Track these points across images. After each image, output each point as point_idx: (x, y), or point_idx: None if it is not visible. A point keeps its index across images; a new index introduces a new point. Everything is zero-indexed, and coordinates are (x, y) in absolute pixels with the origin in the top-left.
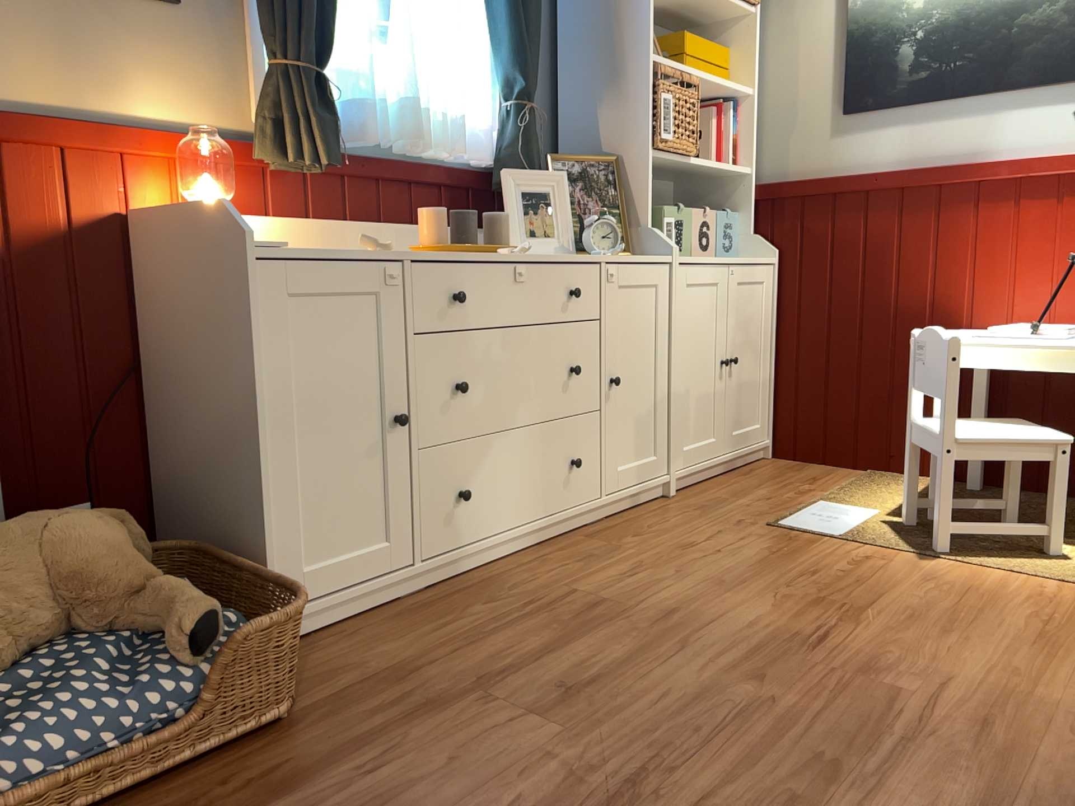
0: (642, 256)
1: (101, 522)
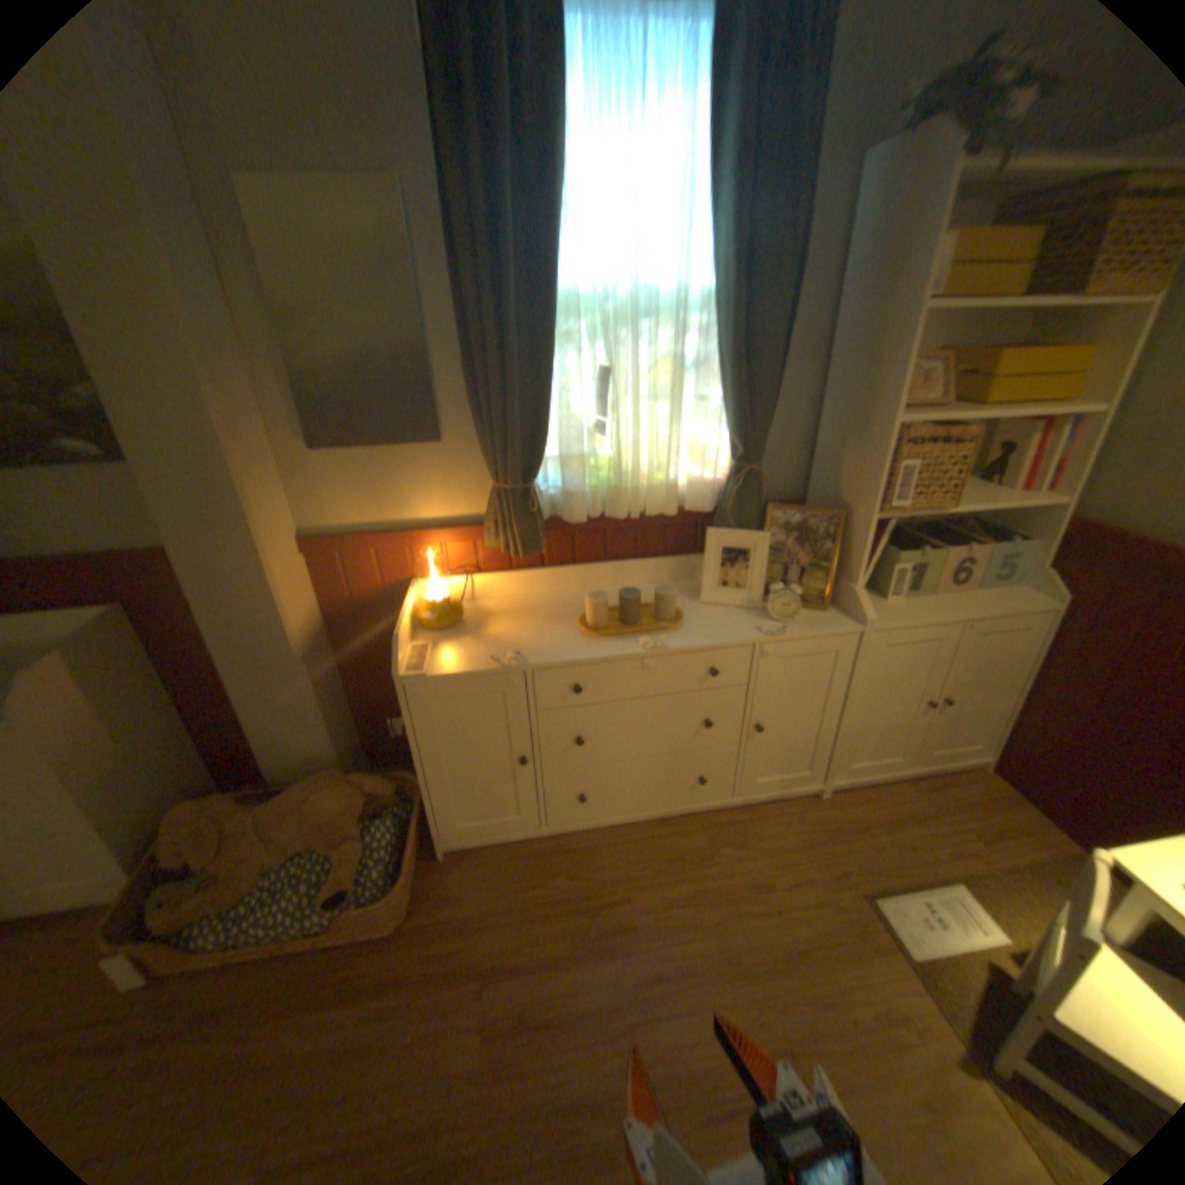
0: (830, 621)
1: (338, 798)
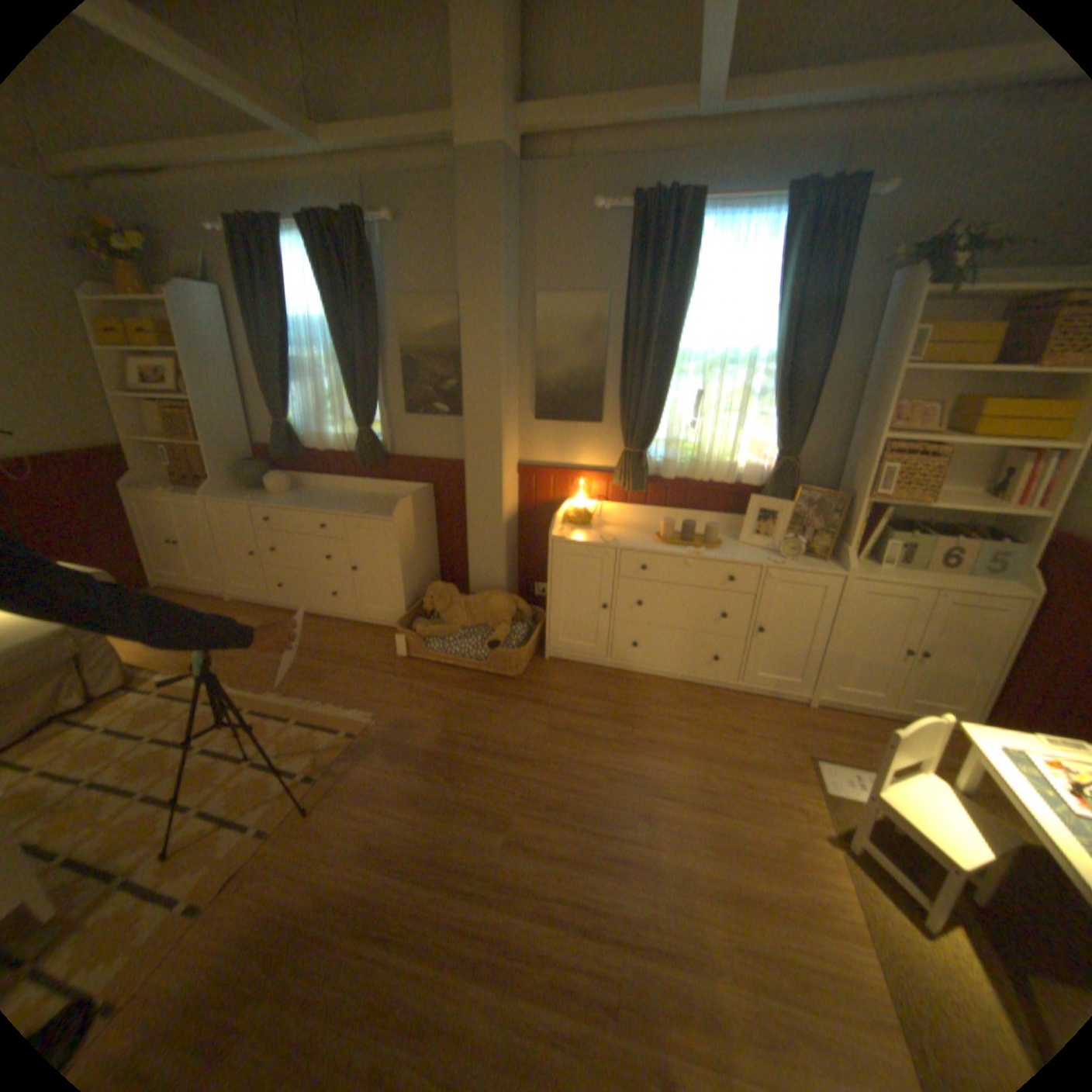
0: (824, 567)
1: (505, 602)
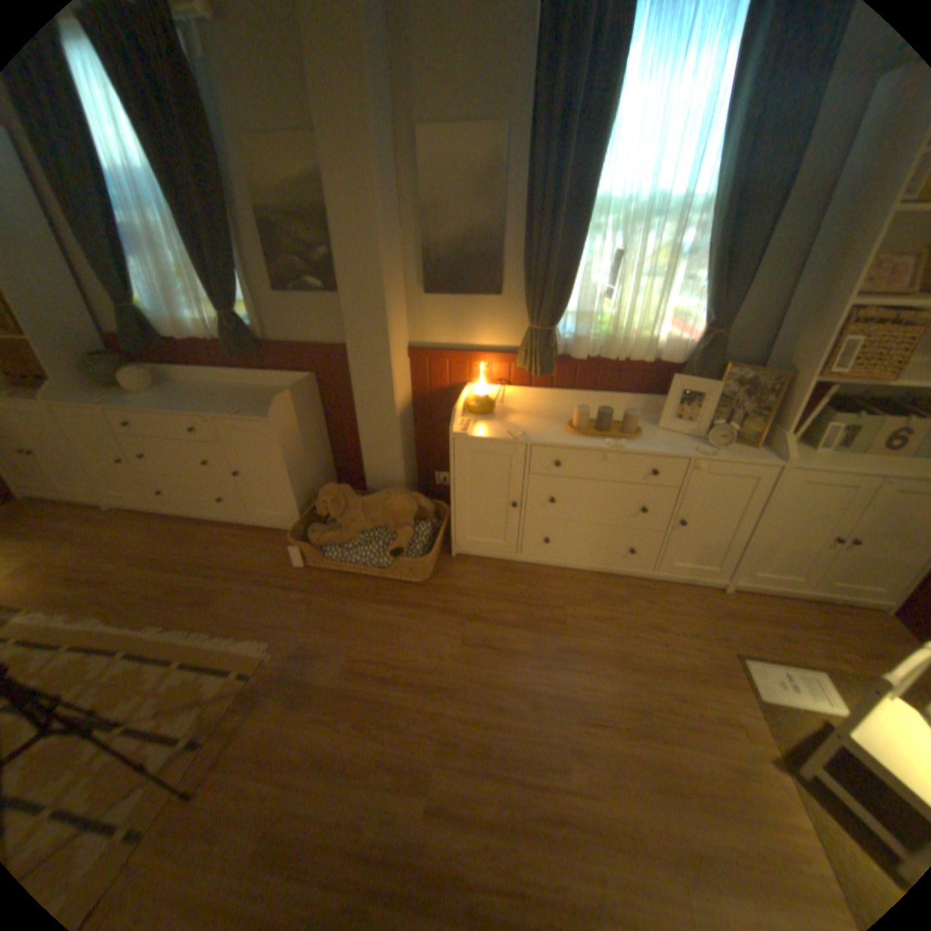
0: (758, 455)
1: (405, 501)
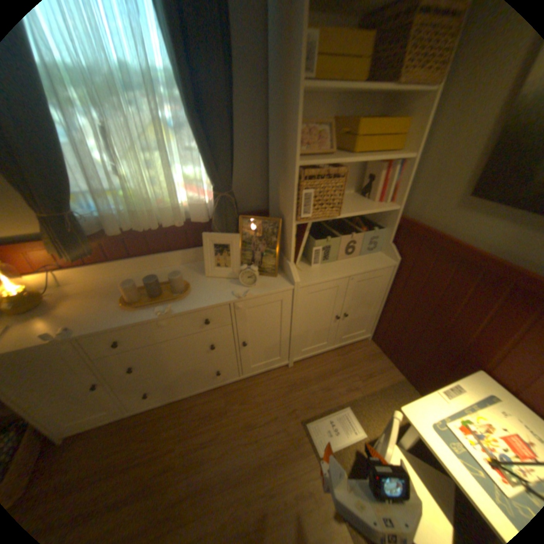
0: (277, 283)
1: None
